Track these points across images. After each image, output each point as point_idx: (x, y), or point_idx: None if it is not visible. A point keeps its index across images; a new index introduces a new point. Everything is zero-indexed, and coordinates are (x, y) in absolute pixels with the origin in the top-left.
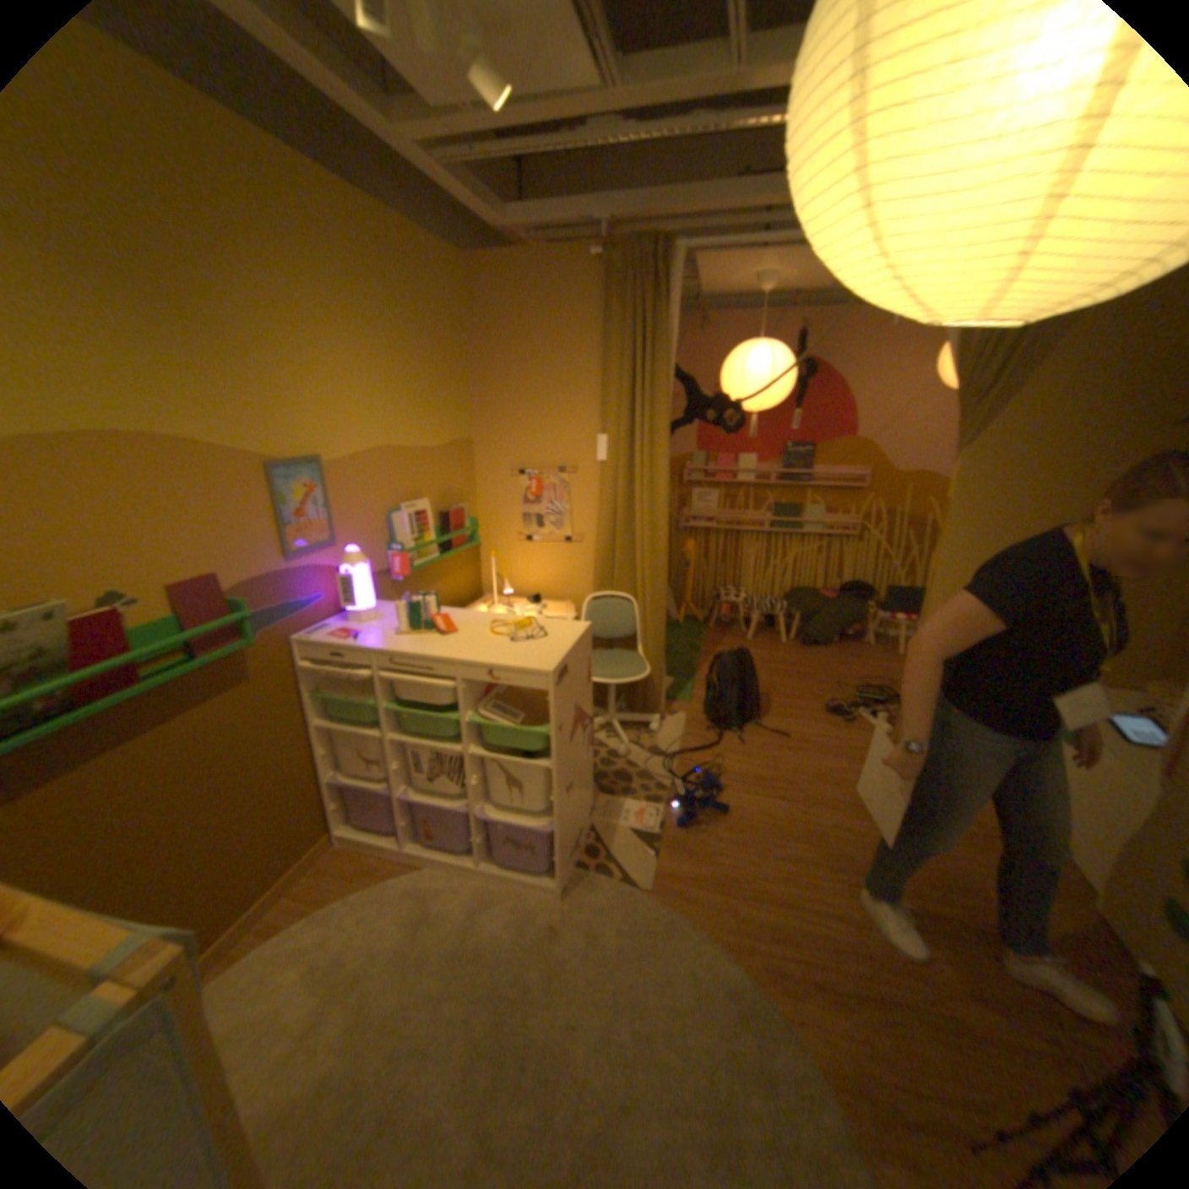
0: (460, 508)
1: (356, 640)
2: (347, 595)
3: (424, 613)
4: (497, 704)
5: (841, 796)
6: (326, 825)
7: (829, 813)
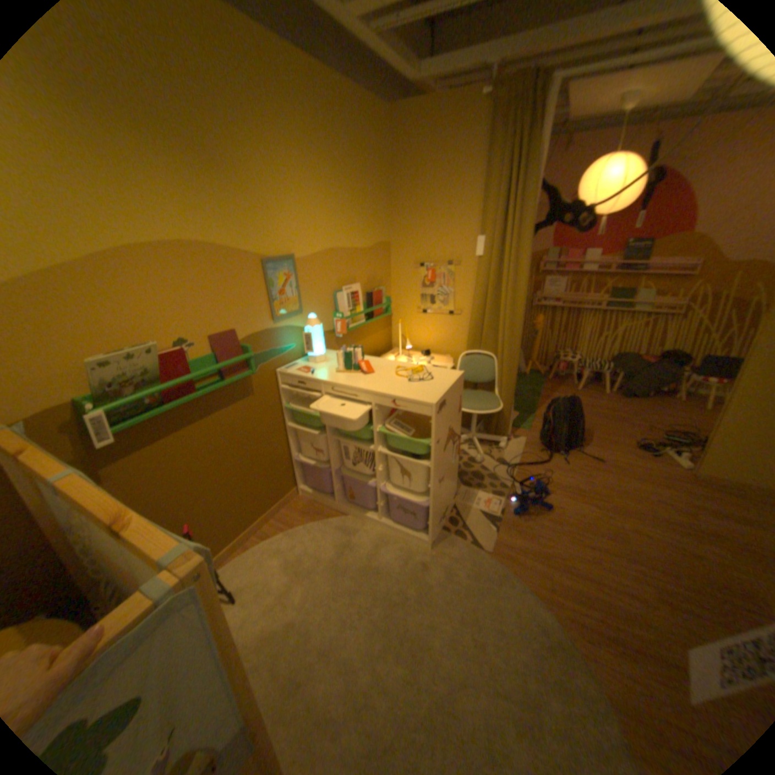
0: (379, 290)
1: (312, 375)
2: (307, 346)
3: (353, 359)
4: (397, 422)
5: (643, 510)
6: (294, 482)
7: (632, 521)
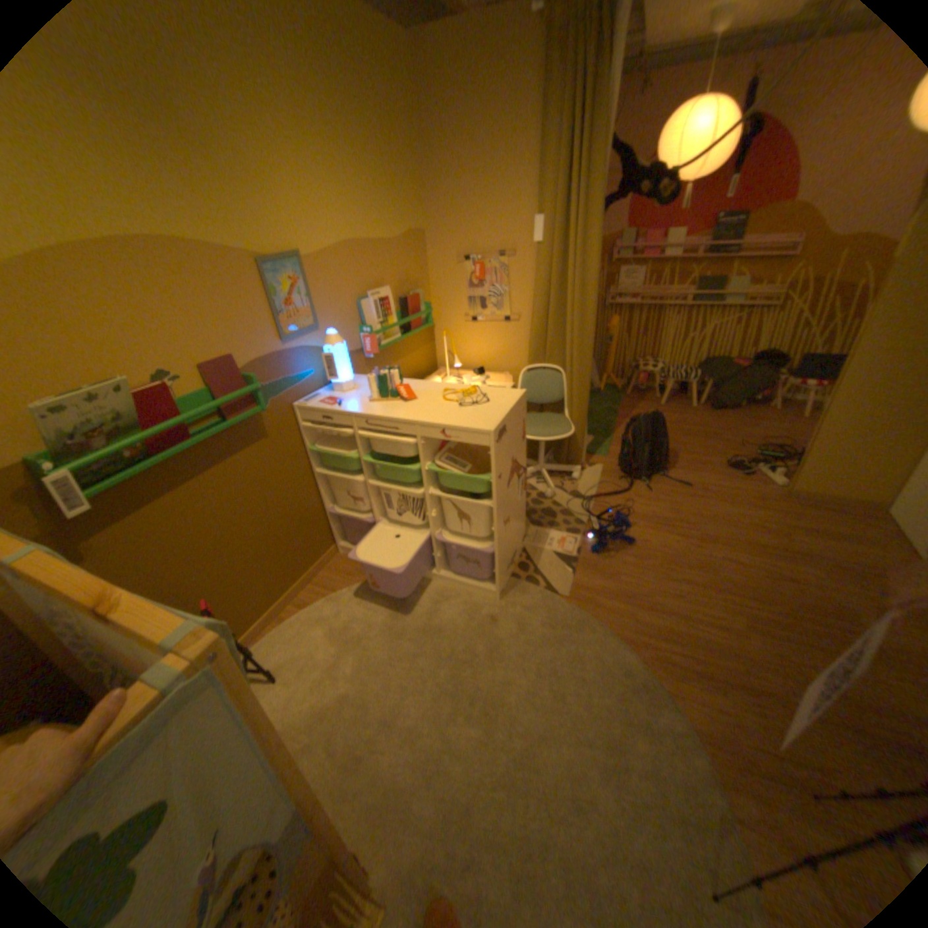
0: (415, 293)
1: (339, 406)
2: (330, 370)
3: (389, 384)
4: (449, 457)
5: (733, 535)
6: (333, 539)
7: (721, 548)
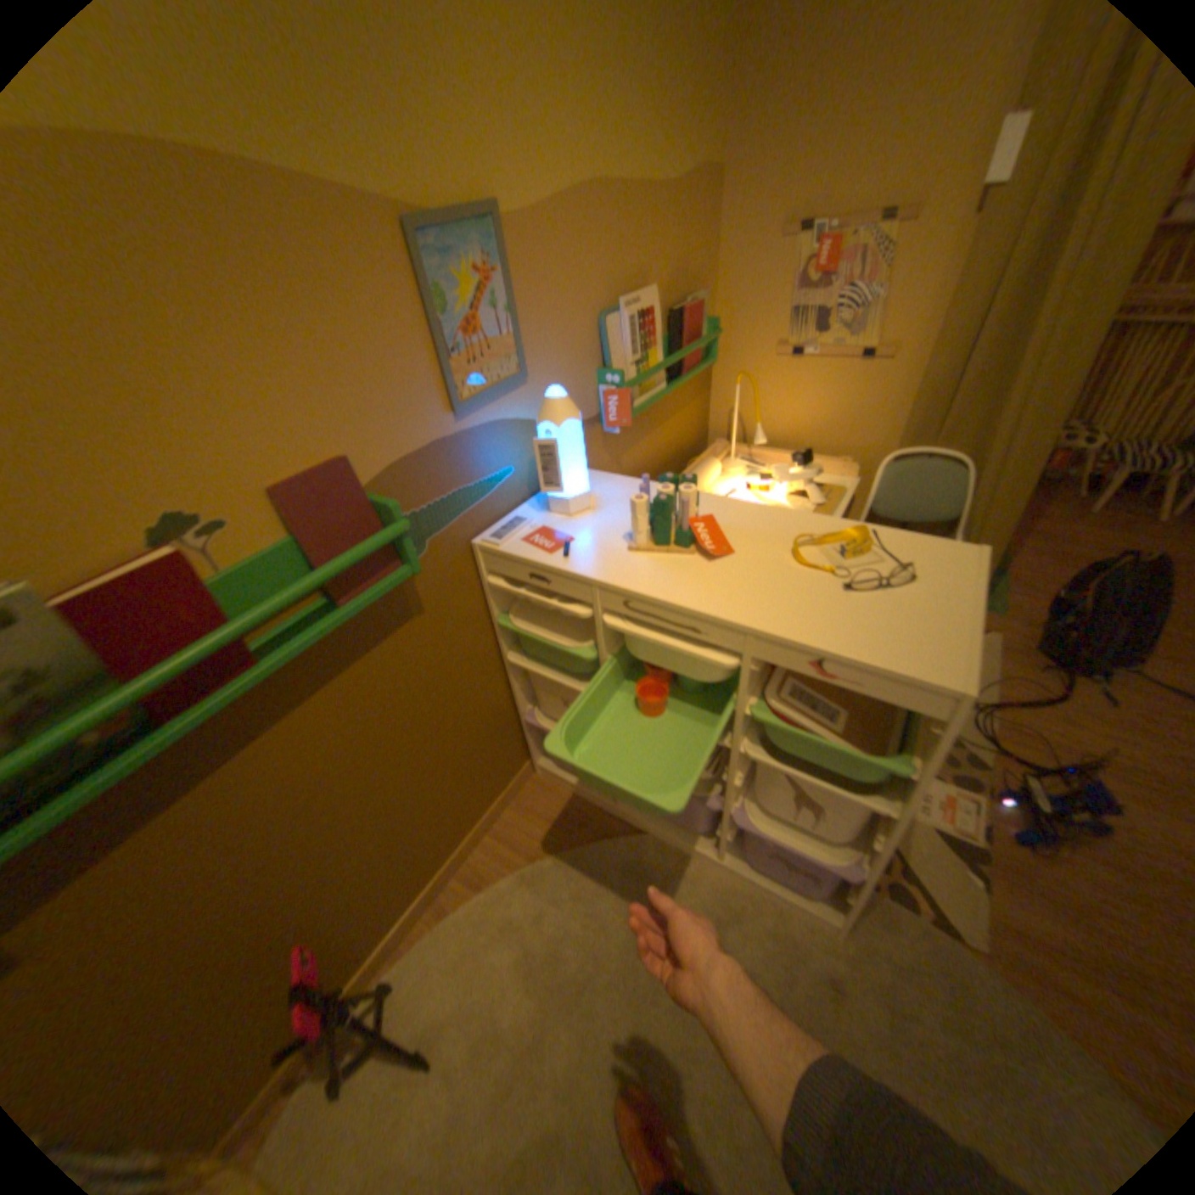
0: (697, 299)
1: (566, 556)
2: (548, 472)
3: (672, 512)
4: (797, 686)
5: None
6: (527, 751)
7: None
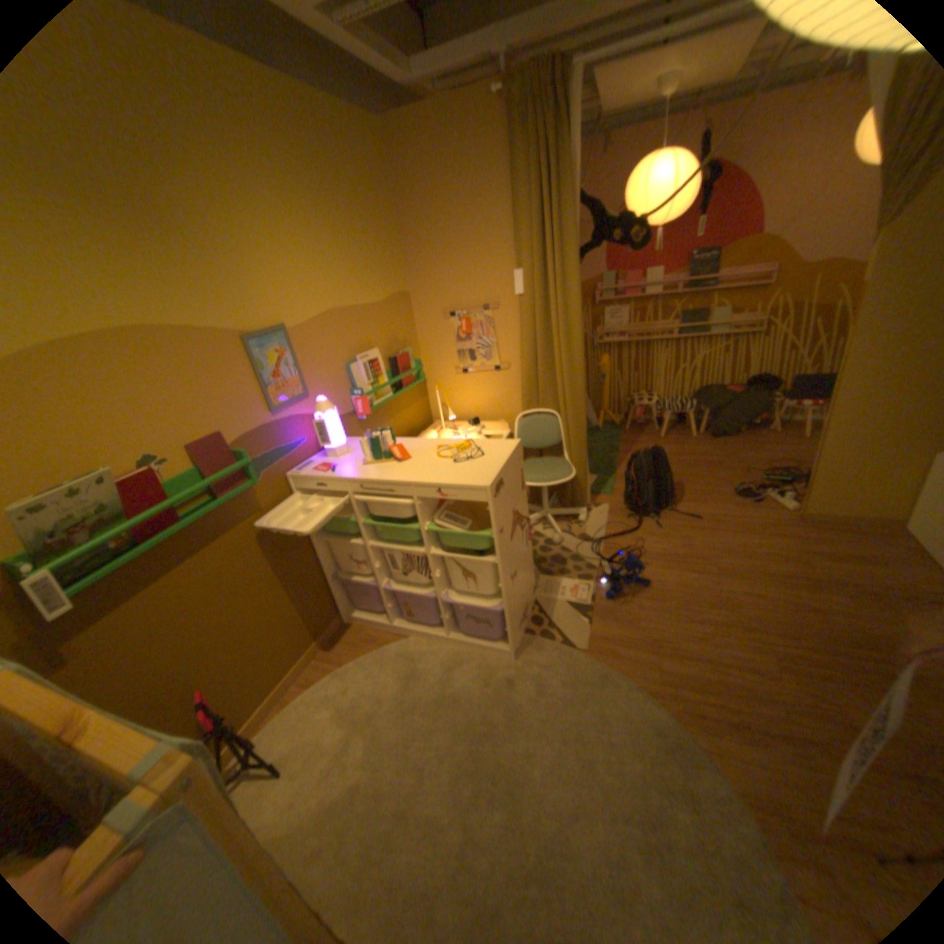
0: (404, 352)
1: (333, 472)
2: (322, 436)
3: (382, 445)
4: (448, 514)
5: (751, 567)
6: (336, 608)
7: (741, 582)
